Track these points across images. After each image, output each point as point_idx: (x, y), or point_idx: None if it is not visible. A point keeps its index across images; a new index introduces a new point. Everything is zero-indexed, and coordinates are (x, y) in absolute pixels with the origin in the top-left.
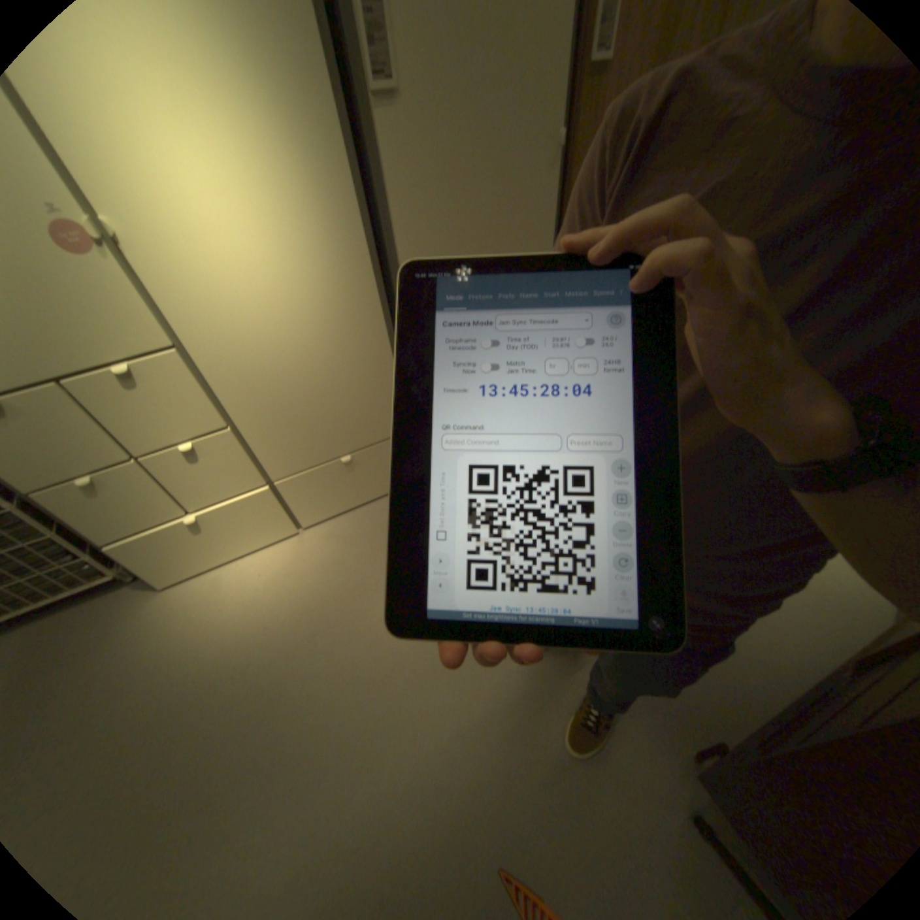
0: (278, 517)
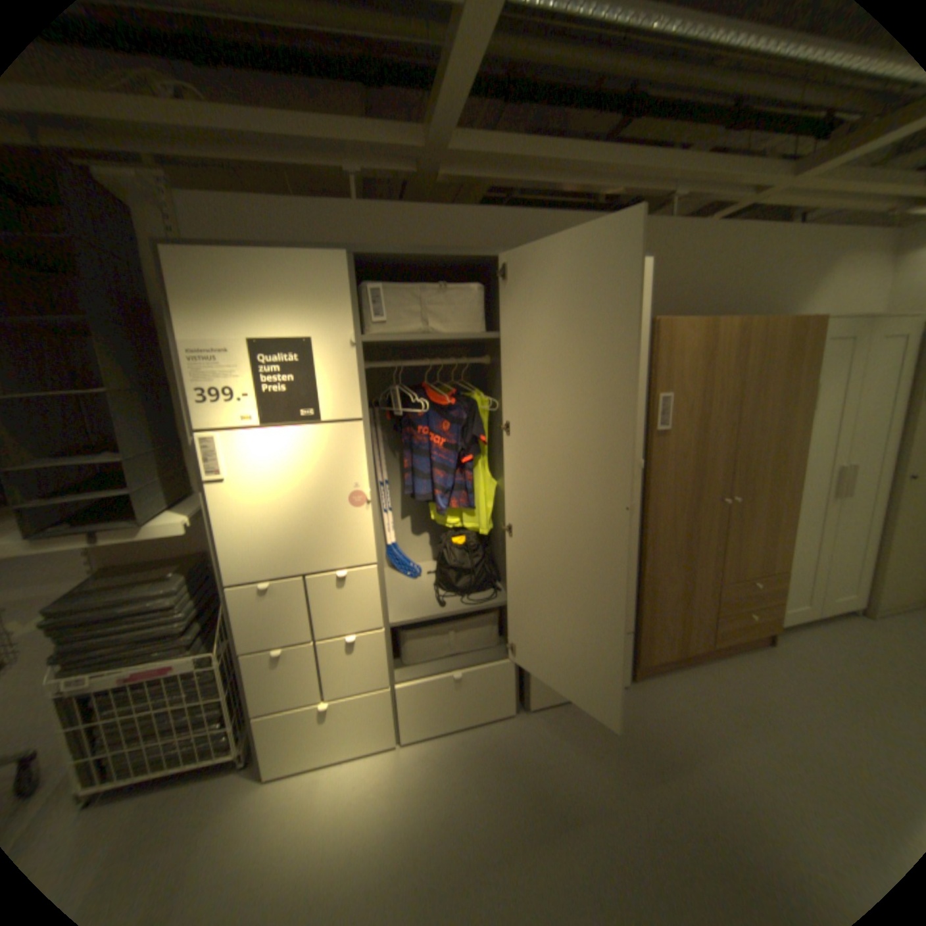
0: (386, 724)
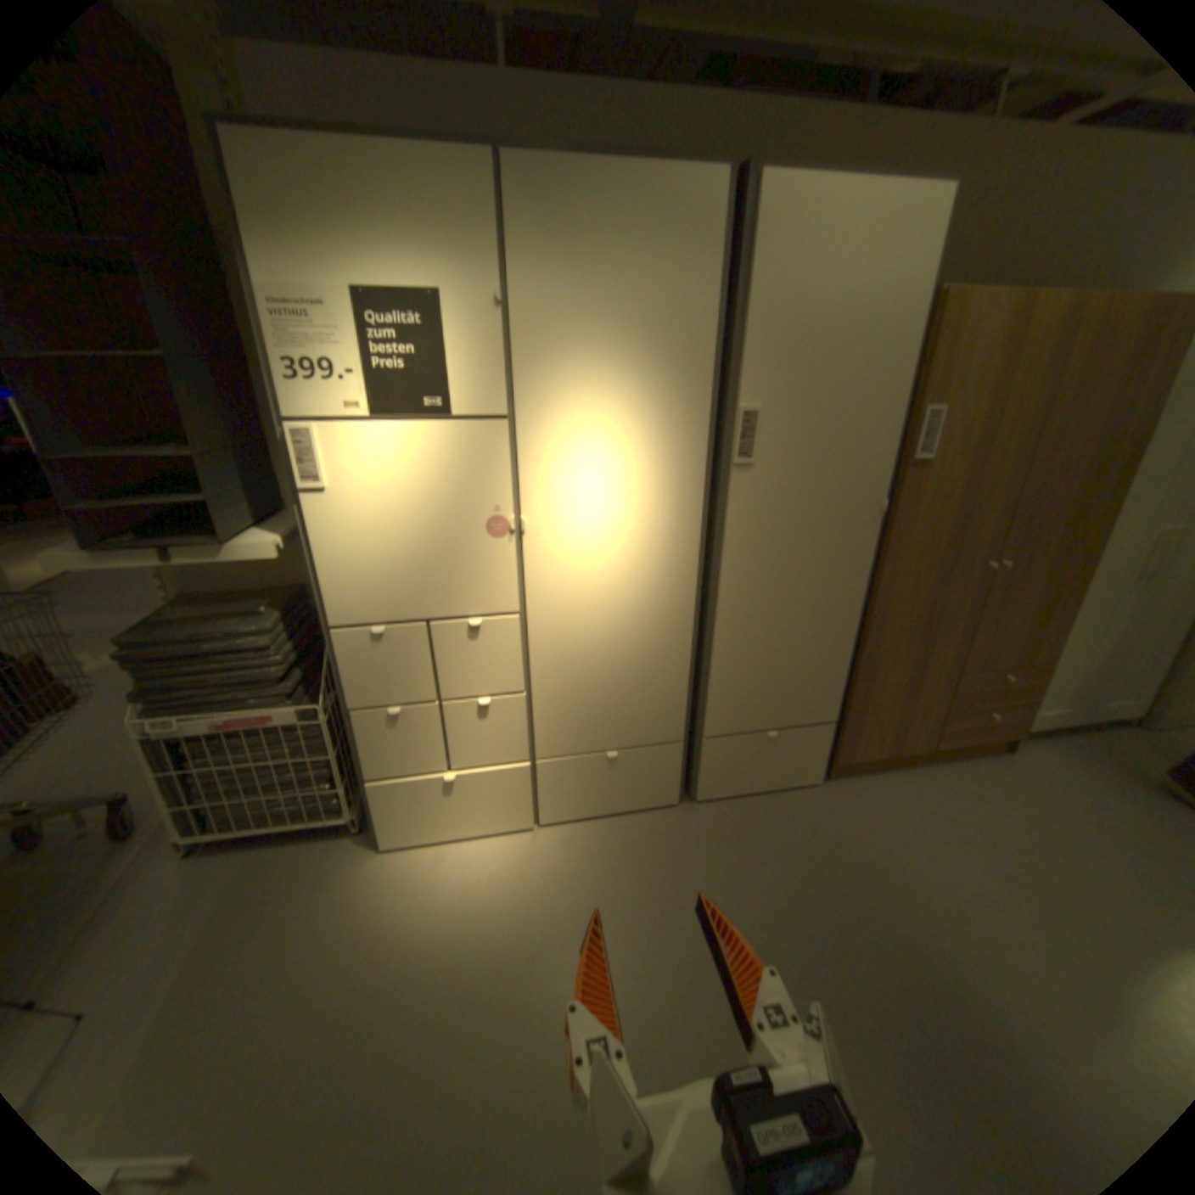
0: (524, 801)
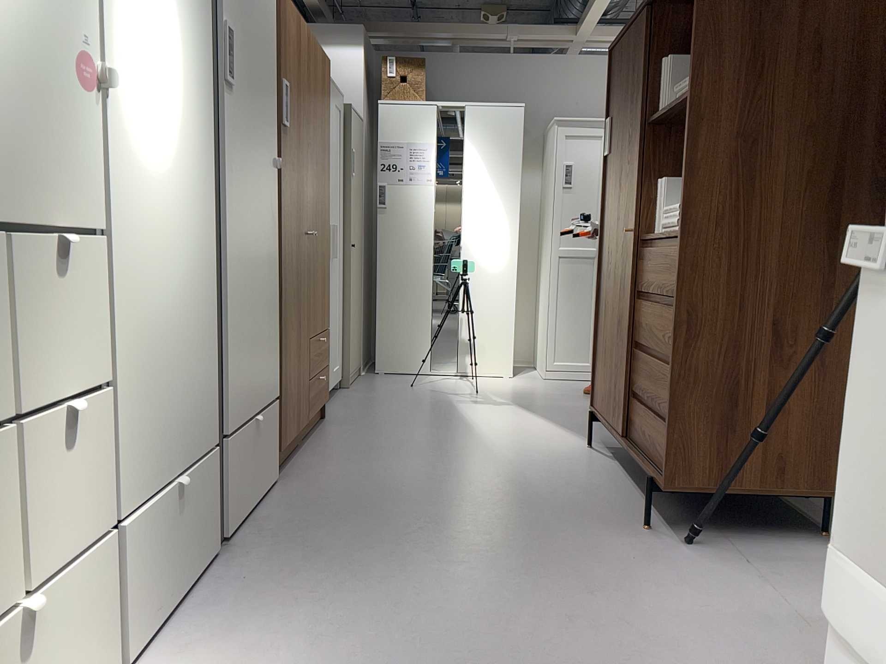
0: (105, 627)
